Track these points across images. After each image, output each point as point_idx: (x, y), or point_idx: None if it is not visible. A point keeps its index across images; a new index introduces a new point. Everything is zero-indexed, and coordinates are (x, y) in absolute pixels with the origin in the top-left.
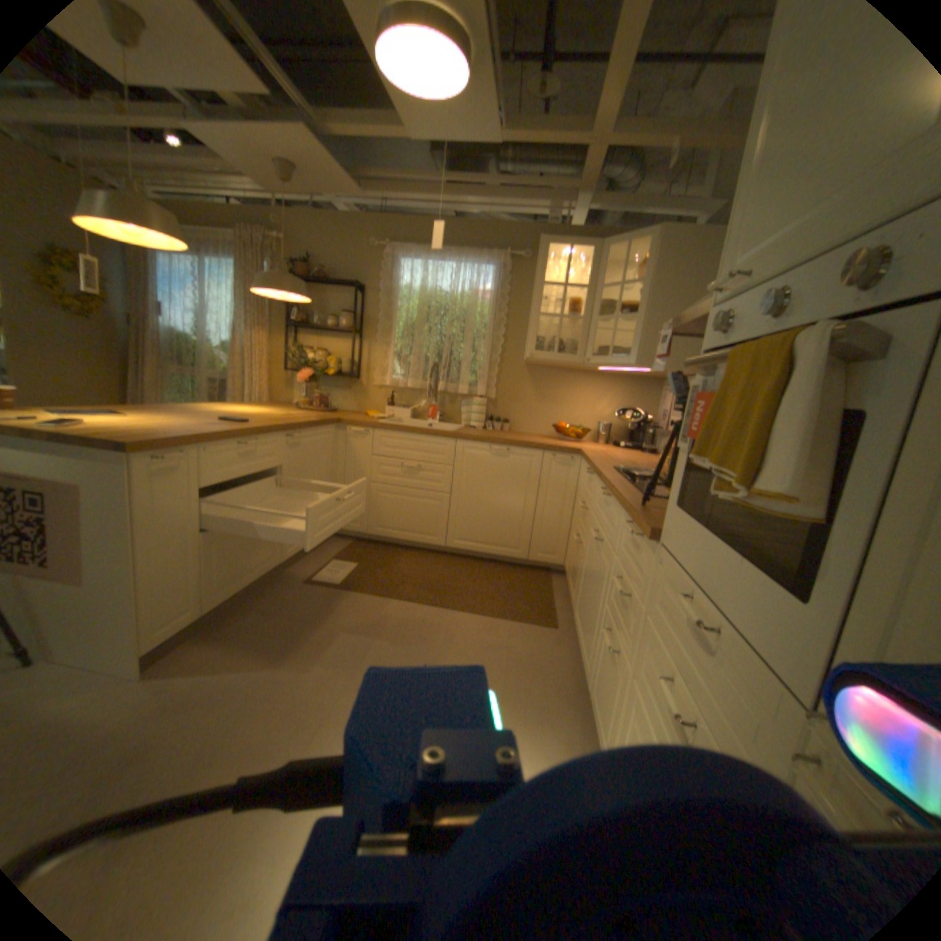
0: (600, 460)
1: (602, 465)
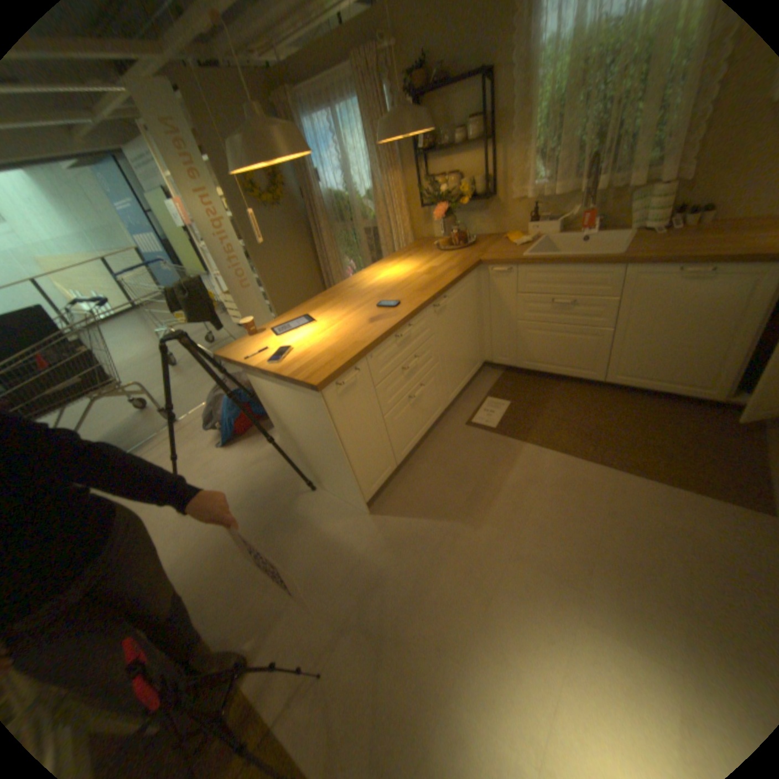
0: None
1: None
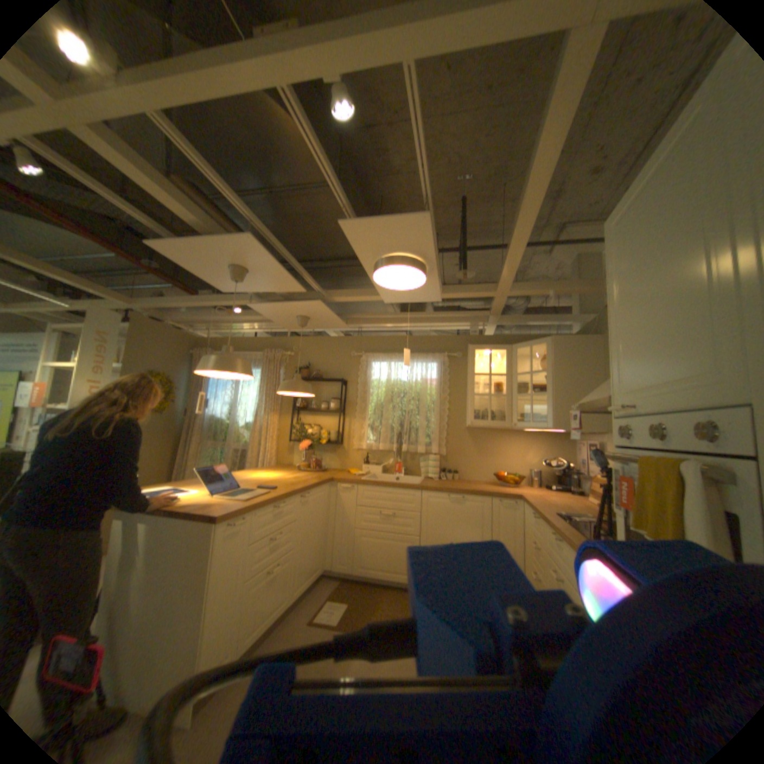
0: (542, 506)
1: (546, 511)
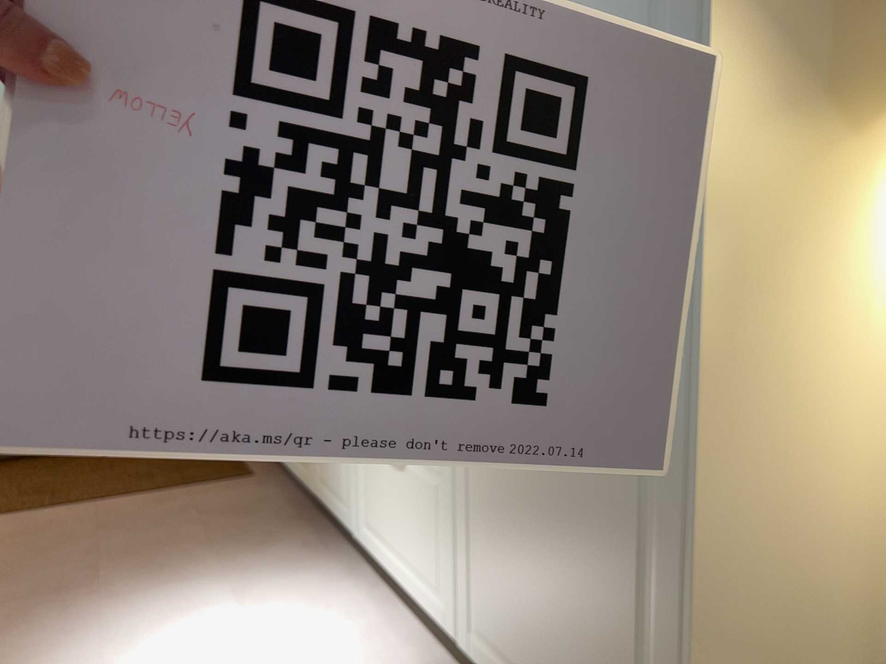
0: None
1: None
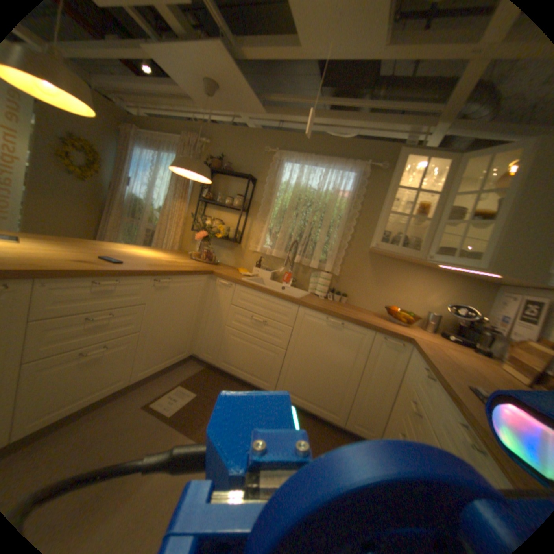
0: (444, 365)
1: (452, 376)
